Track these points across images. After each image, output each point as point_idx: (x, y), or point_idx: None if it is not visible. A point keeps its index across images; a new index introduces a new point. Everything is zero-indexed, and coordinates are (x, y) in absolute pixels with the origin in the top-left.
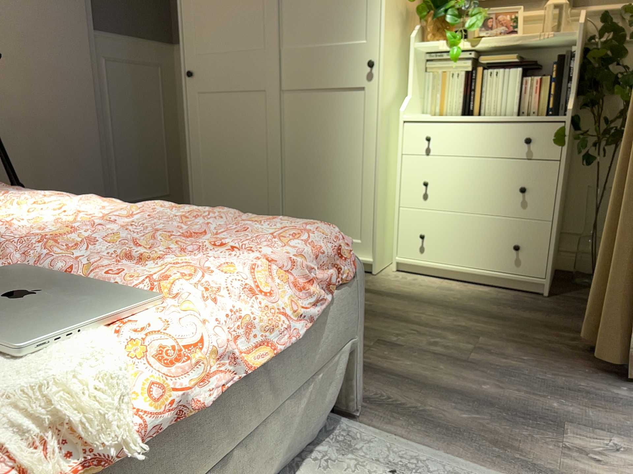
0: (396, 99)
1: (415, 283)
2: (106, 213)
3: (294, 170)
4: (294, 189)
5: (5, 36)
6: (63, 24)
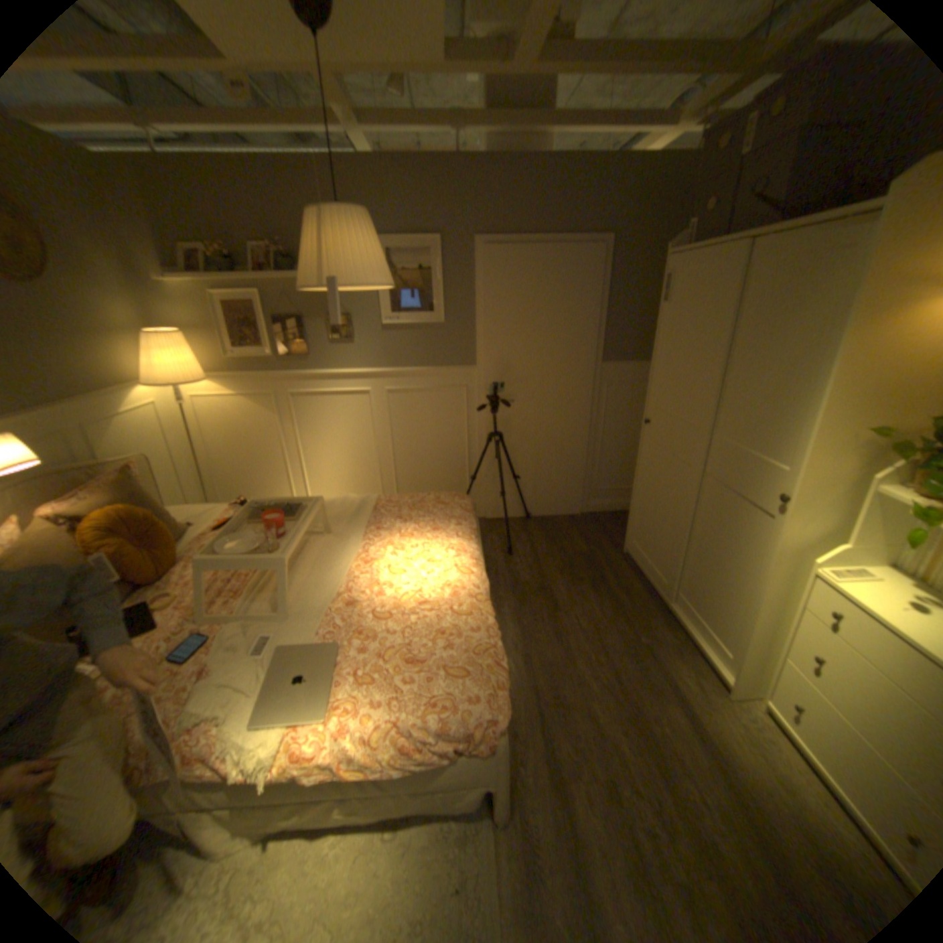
0: (826, 541)
1: (764, 745)
2: (447, 587)
3: (698, 548)
4: (694, 565)
5: (528, 380)
6: (571, 365)
